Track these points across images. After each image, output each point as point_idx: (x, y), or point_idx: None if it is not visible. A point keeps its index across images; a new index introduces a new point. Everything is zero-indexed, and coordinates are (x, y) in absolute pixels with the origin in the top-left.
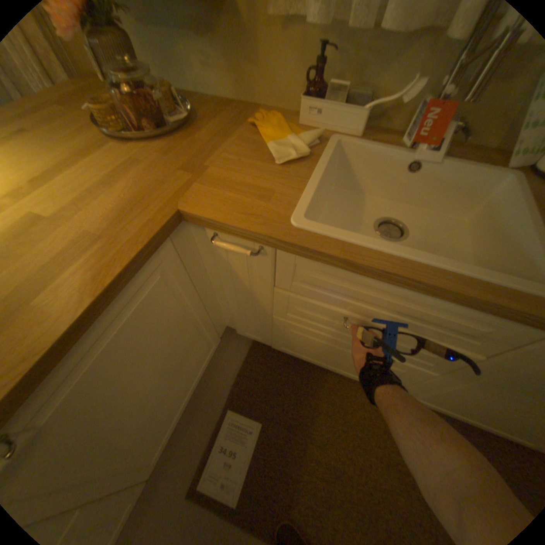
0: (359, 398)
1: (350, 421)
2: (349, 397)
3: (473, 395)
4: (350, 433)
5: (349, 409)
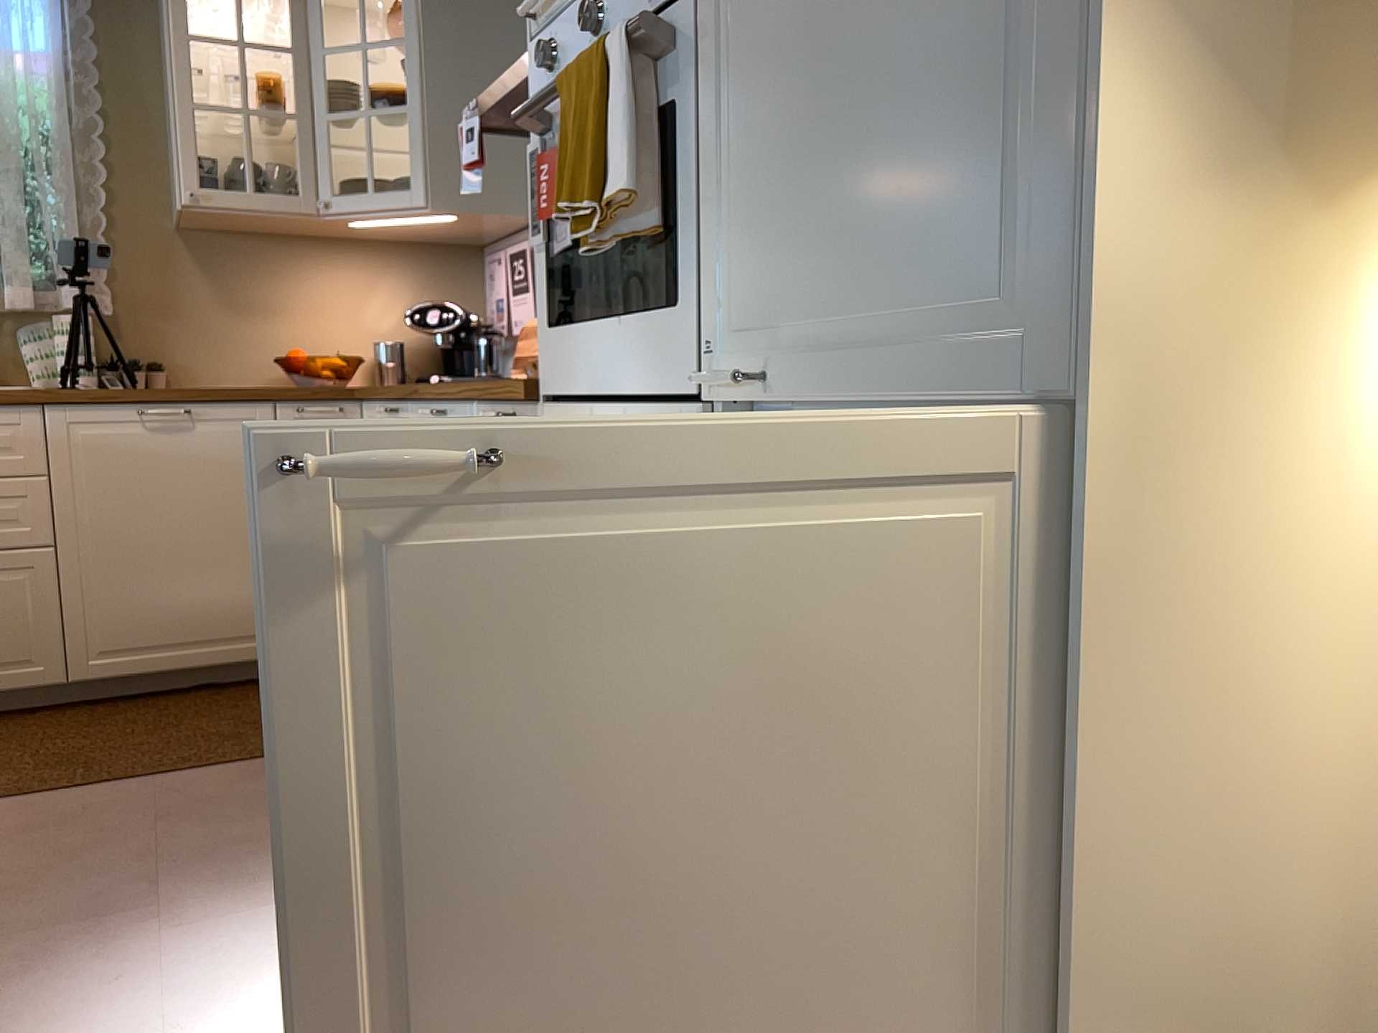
0: (22, 726)
1: (7, 739)
2: (1, 730)
3: (111, 567)
4: (10, 744)
5: (4, 735)
